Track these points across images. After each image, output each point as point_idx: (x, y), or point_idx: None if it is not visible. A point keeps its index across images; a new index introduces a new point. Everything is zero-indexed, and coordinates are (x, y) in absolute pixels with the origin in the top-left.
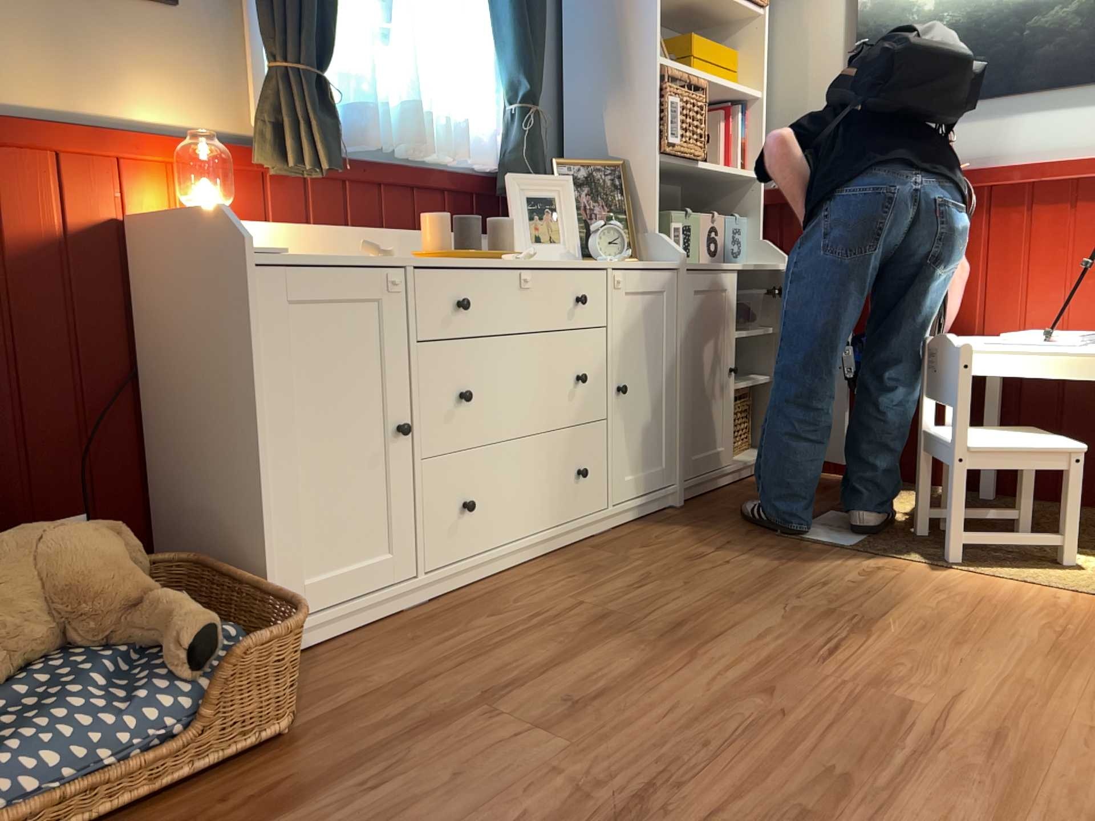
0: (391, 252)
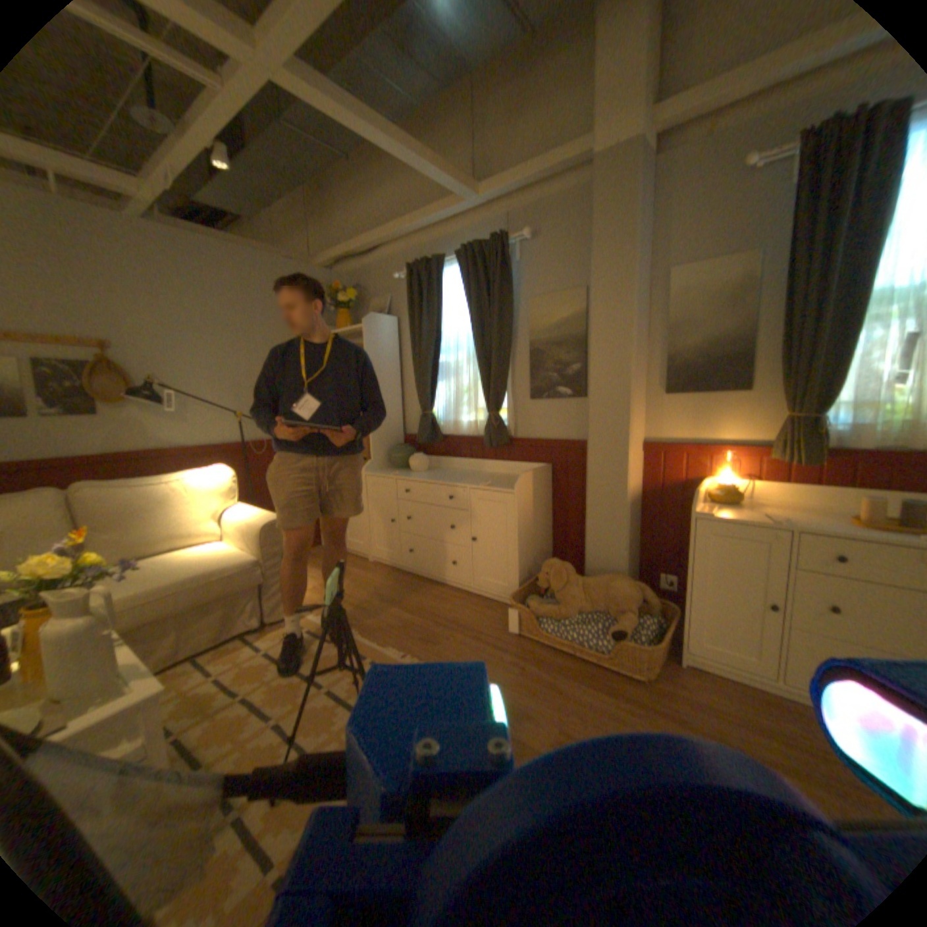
0: (790, 522)
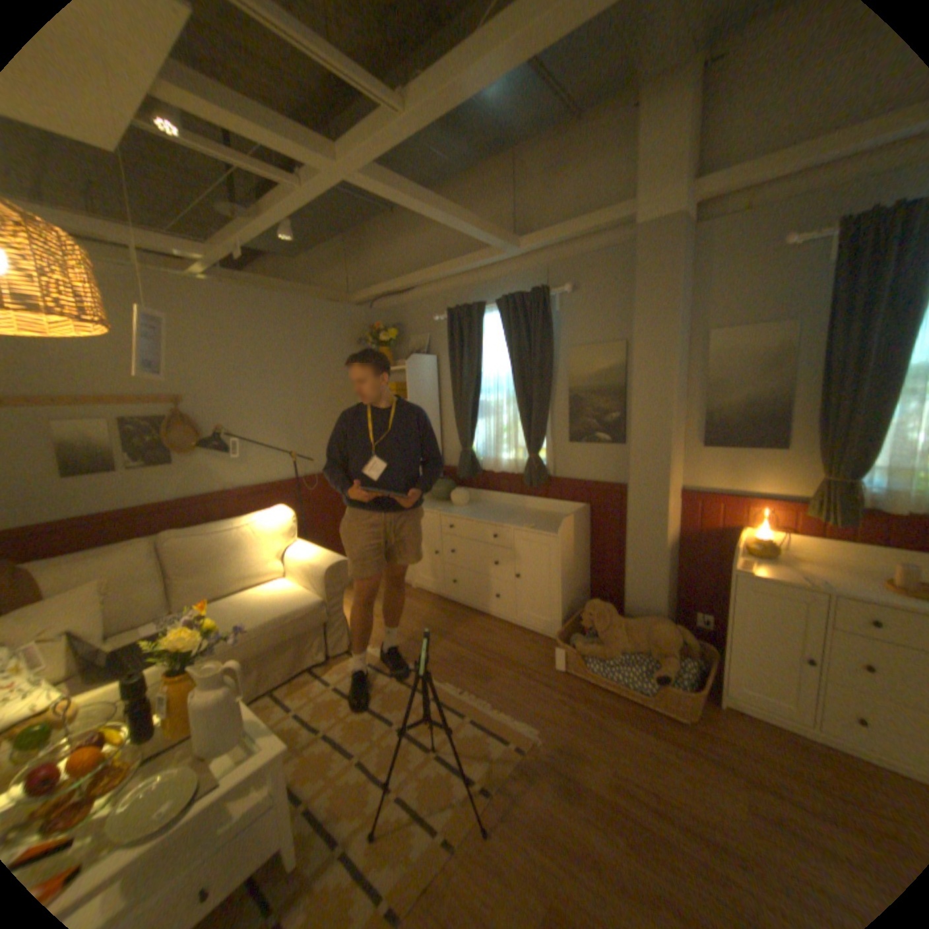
0: (826, 585)
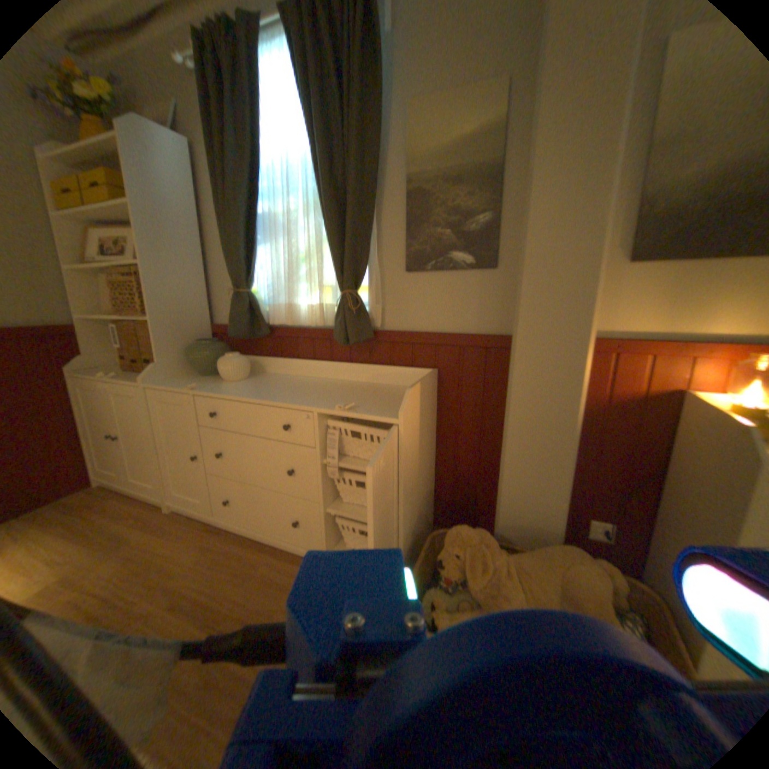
0: None
